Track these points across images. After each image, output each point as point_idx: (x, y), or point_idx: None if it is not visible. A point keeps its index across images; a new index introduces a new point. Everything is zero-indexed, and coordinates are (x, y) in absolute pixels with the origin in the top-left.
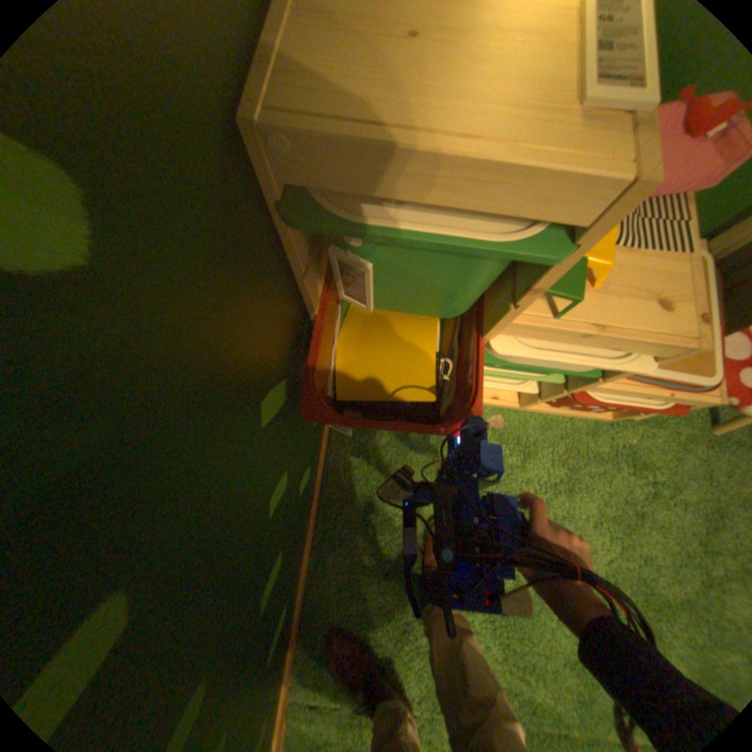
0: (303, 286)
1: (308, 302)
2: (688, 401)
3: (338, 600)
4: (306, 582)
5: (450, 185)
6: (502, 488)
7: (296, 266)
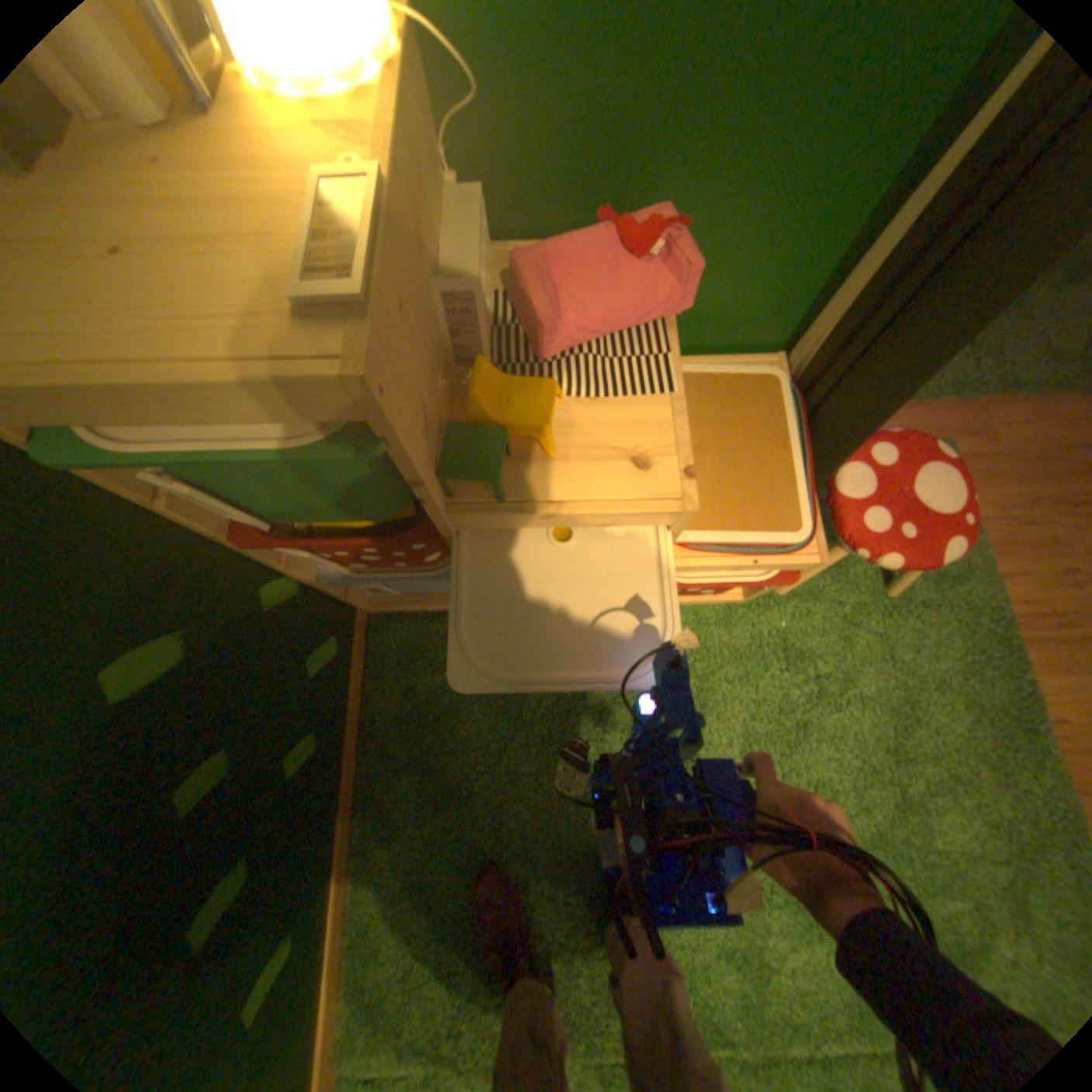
0: (170, 514)
1: (200, 529)
2: (786, 566)
3: (391, 917)
4: (343, 898)
5: (187, 403)
6: (608, 718)
7: (135, 496)
